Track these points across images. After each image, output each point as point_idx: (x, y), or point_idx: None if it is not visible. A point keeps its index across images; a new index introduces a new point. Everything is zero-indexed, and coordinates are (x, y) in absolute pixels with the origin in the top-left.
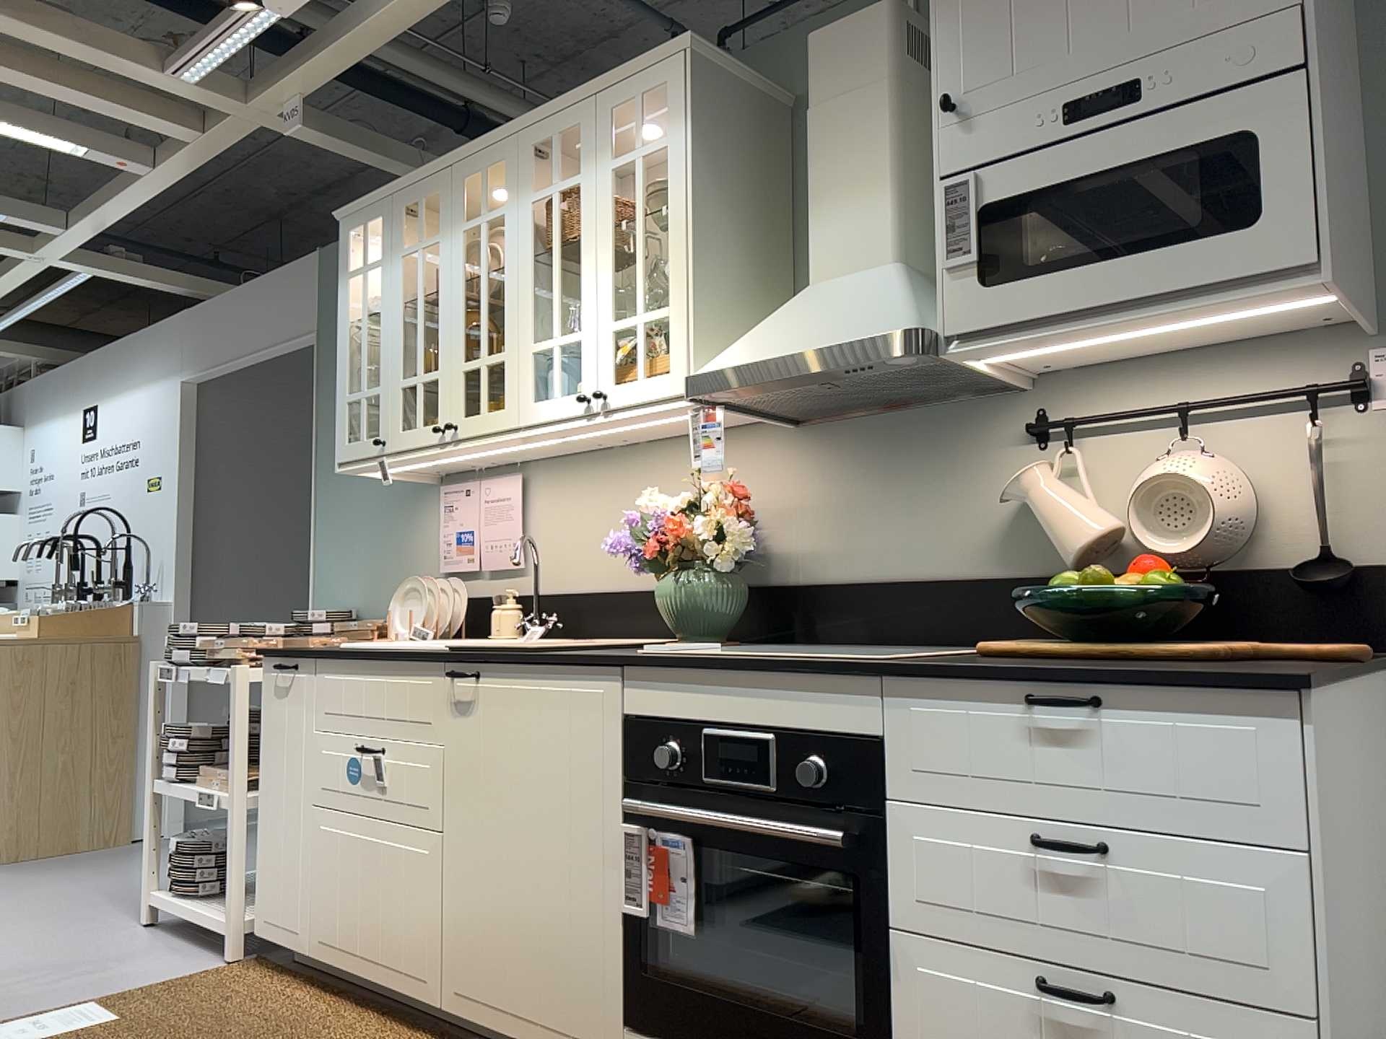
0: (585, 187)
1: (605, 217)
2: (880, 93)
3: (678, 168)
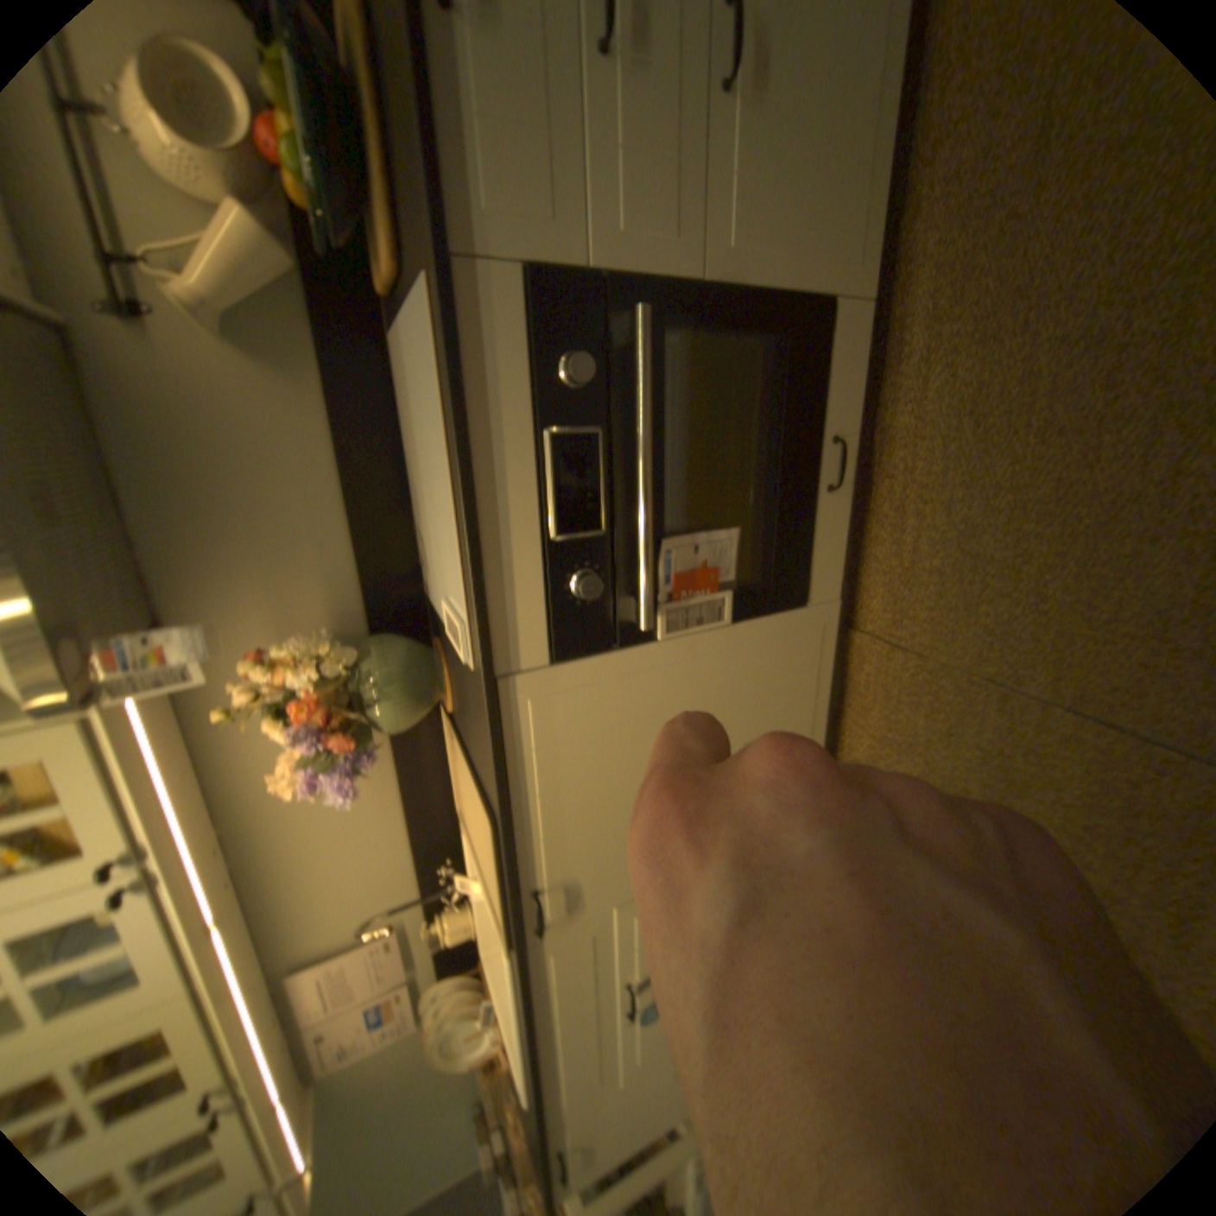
0: None
1: None
2: None
3: None
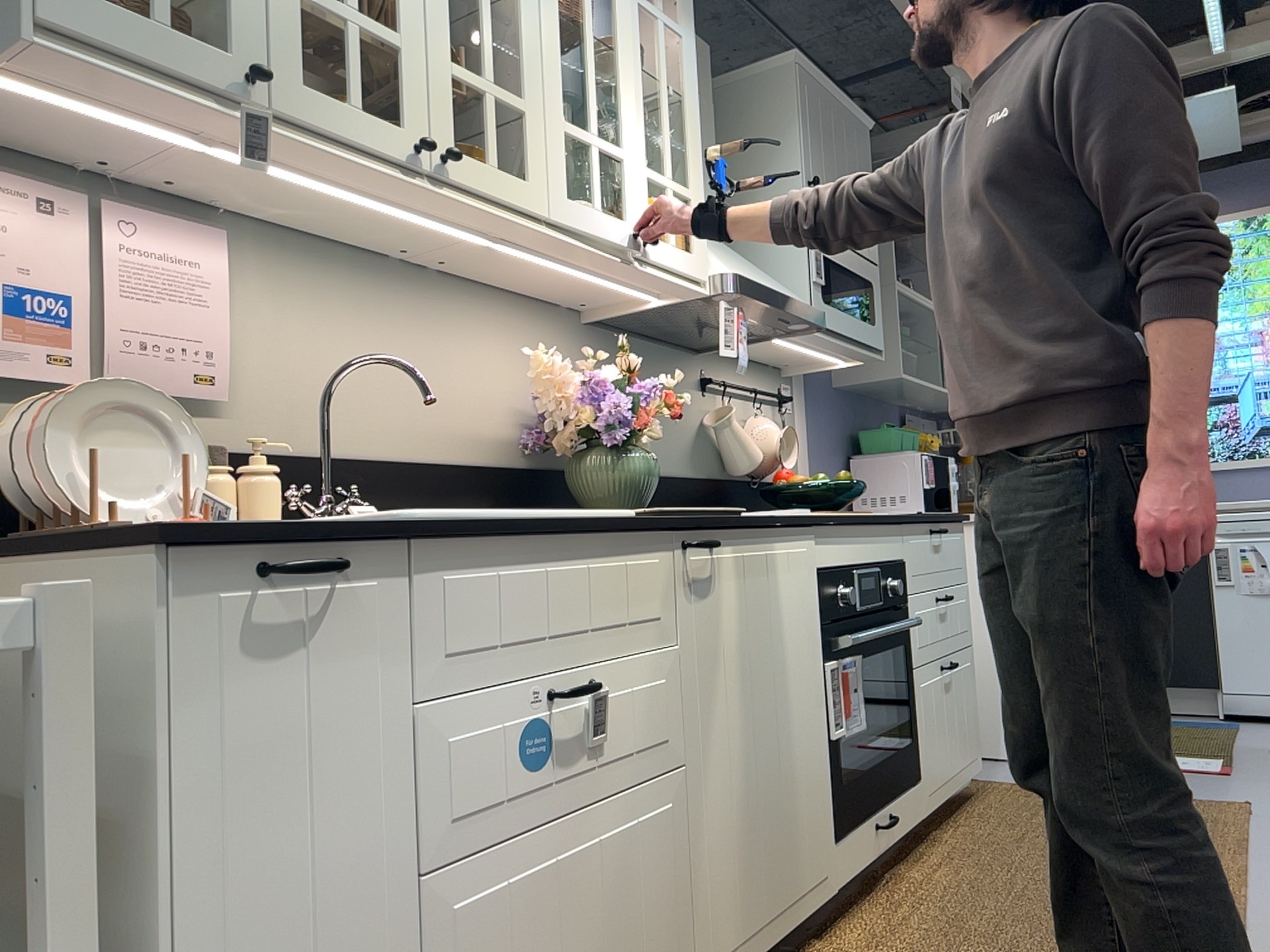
0: None
1: (636, 48)
2: (713, 113)
3: (693, 69)
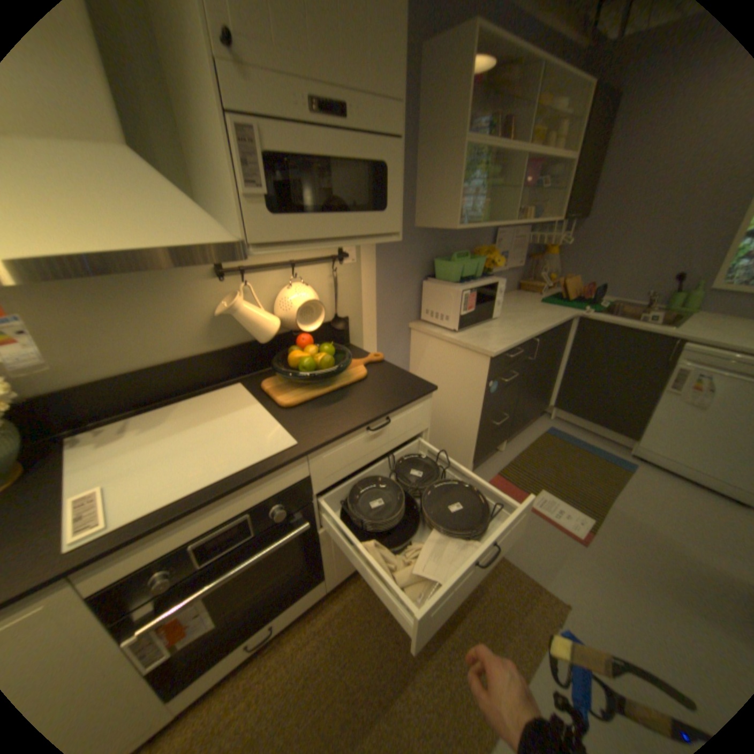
0: None
1: None
2: None
3: None
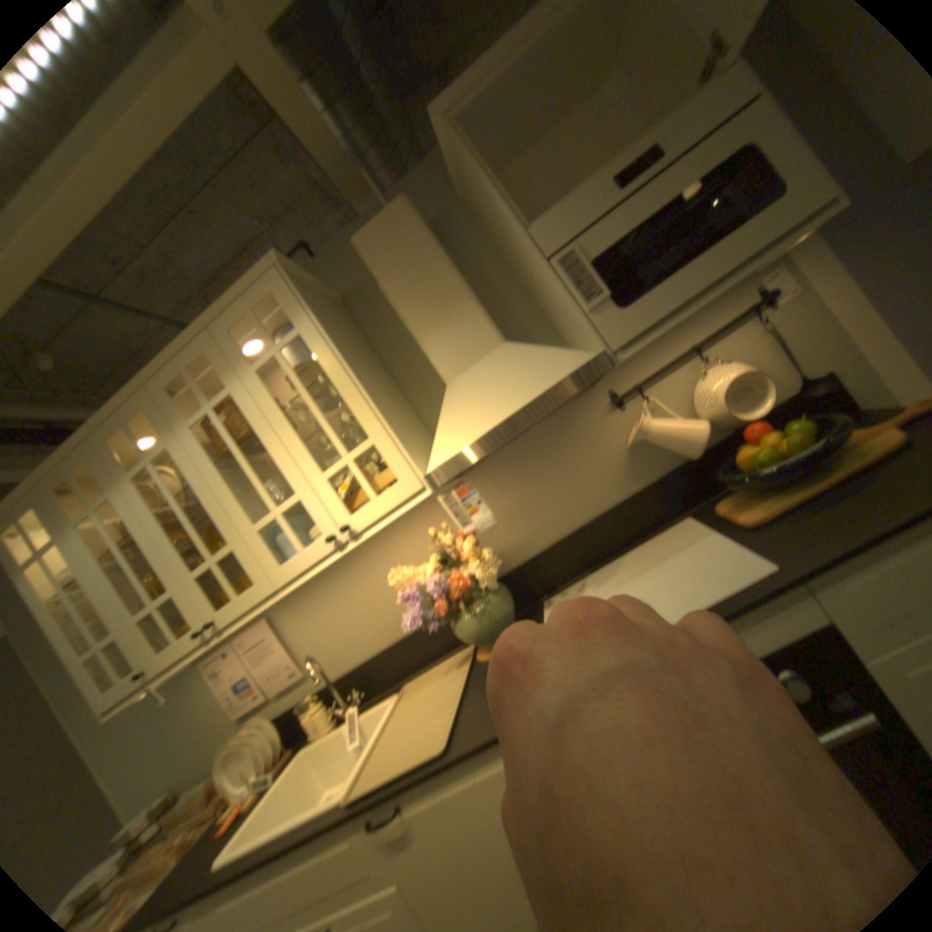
0: (238, 396)
1: (271, 409)
2: (431, 252)
3: (321, 346)
